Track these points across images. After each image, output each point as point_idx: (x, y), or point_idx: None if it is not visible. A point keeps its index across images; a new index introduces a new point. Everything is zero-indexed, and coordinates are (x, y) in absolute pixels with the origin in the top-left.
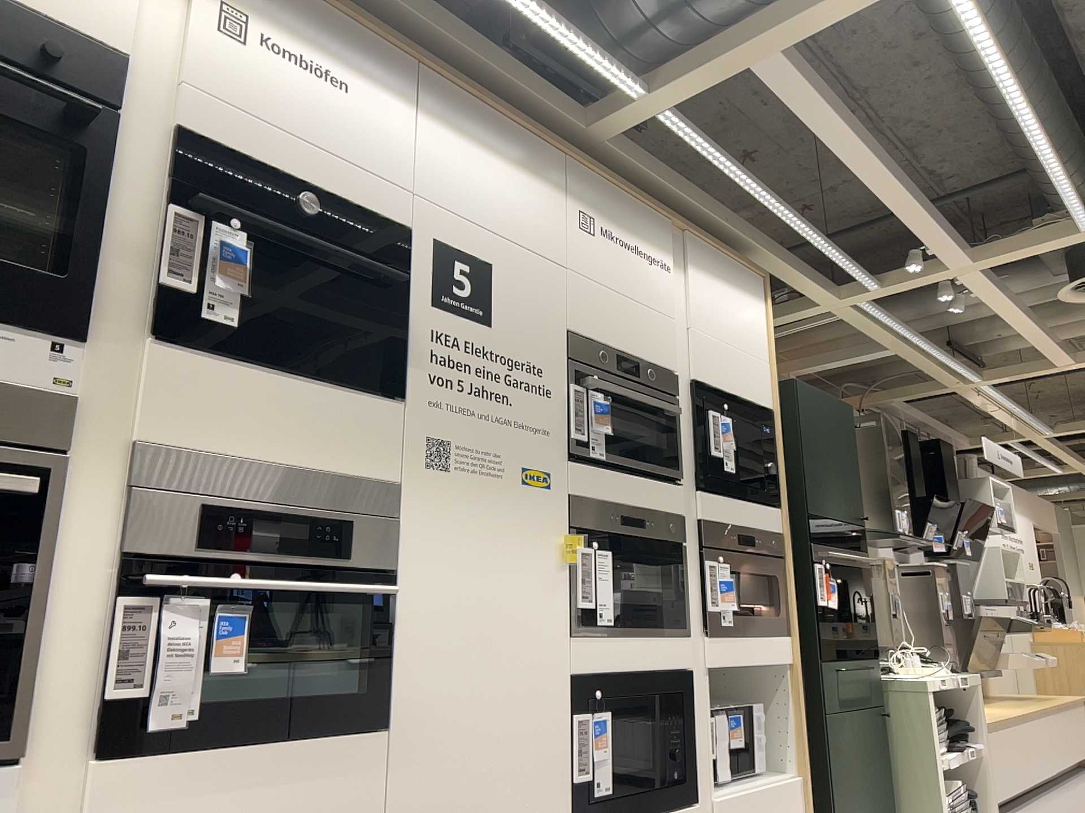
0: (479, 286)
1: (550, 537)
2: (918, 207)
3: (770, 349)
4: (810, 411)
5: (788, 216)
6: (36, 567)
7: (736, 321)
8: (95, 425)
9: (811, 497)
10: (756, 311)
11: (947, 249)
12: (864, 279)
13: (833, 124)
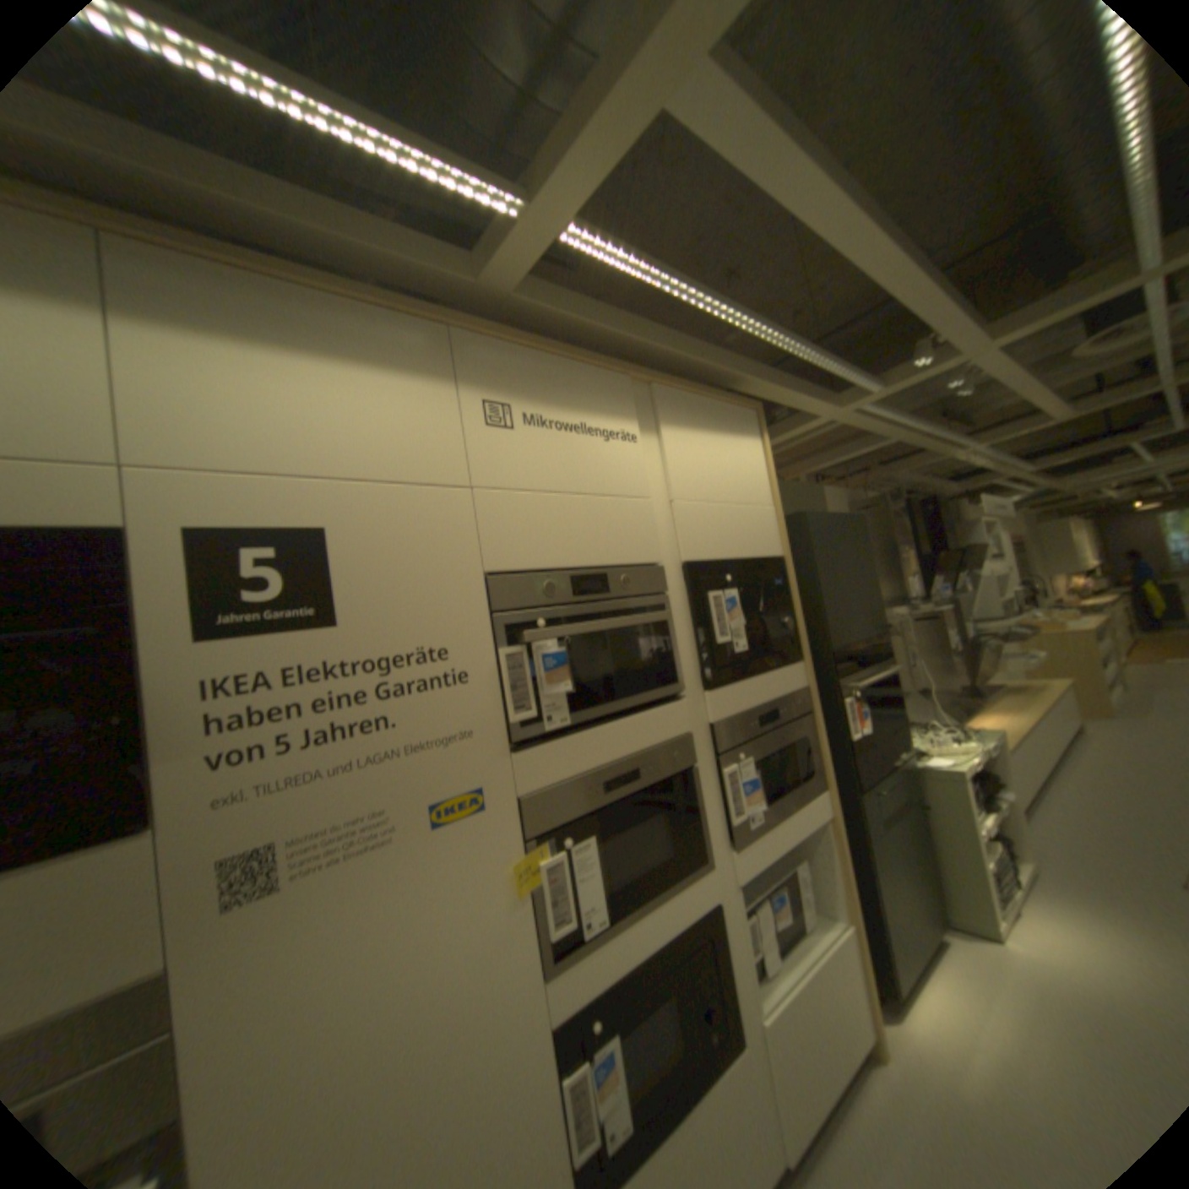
0: (302, 573)
1: (492, 873)
2: (939, 288)
3: (773, 491)
4: (824, 540)
5: (775, 335)
6: None
7: (728, 473)
8: None
9: (834, 633)
10: (752, 452)
11: (970, 331)
12: (869, 383)
13: (819, 186)
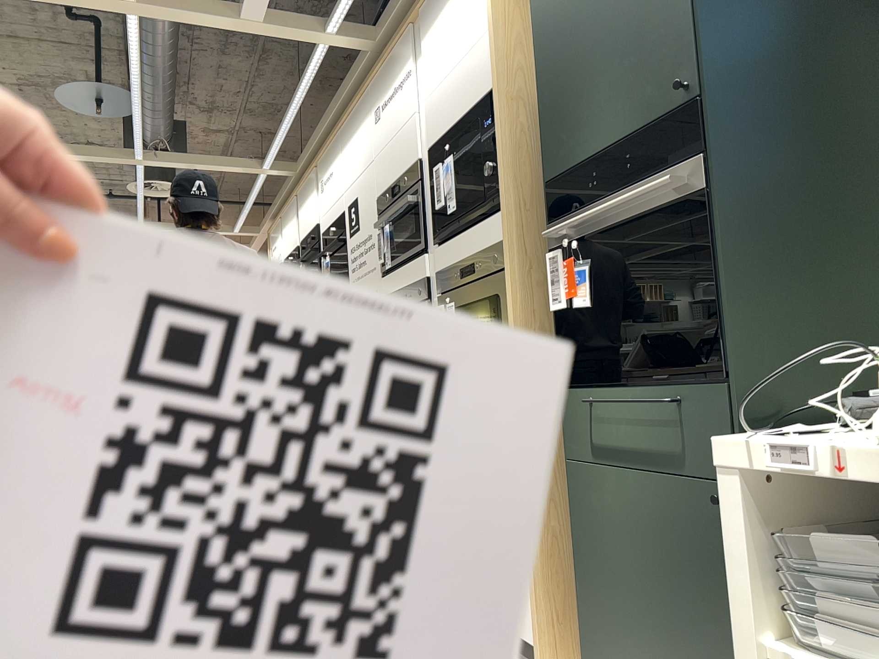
0: (356, 213)
1: None
2: None
3: (491, 6)
4: (559, 4)
5: None
6: None
7: (457, 34)
8: None
9: (555, 153)
10: None
11: None
12: None
13: None
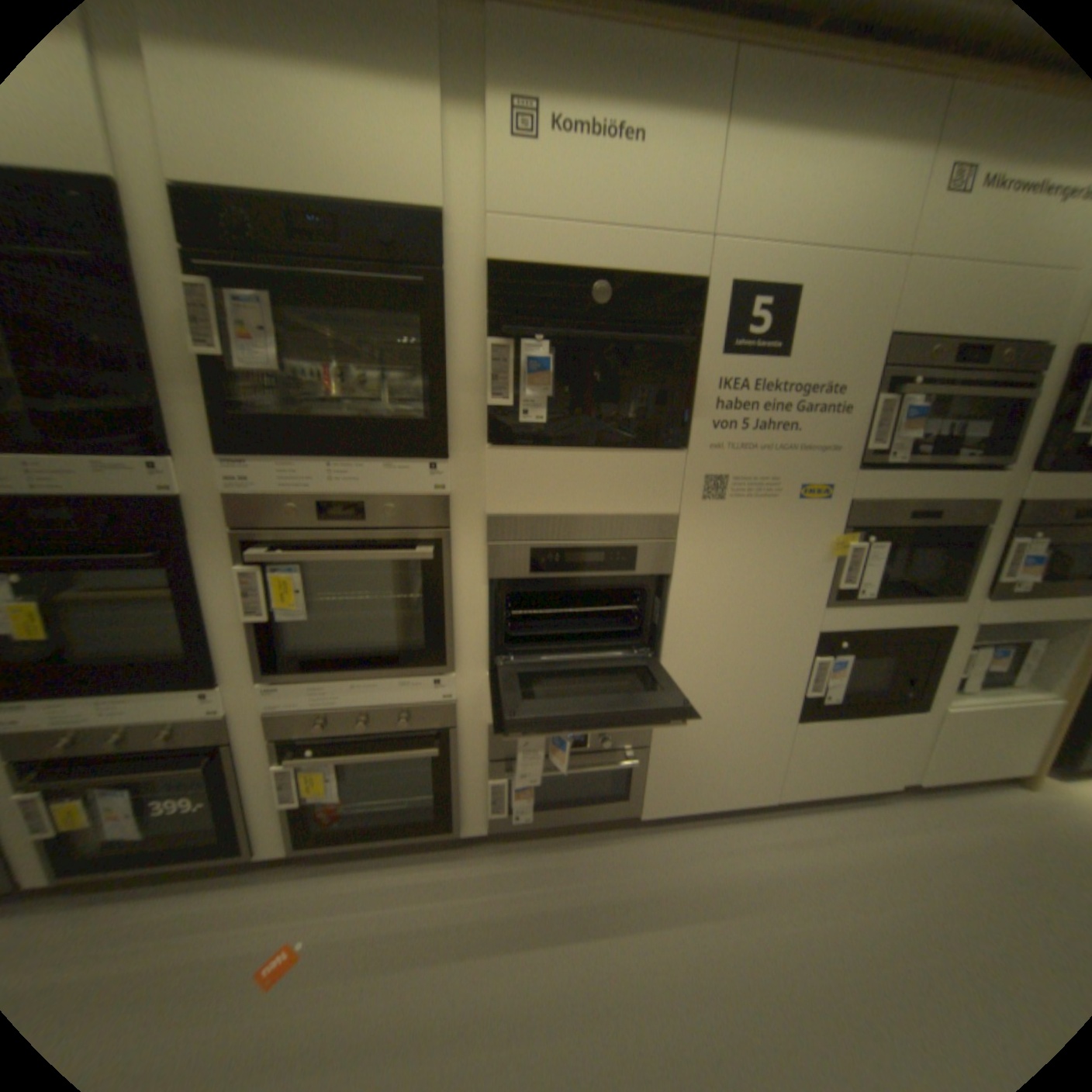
0: (782, 317)
1: (822, 537)
2: None
3: None
4: None
5: None
6: (444, 589)
7: None
8: (463, 507)
9: None
10: None
11: None
12: None
13: None
